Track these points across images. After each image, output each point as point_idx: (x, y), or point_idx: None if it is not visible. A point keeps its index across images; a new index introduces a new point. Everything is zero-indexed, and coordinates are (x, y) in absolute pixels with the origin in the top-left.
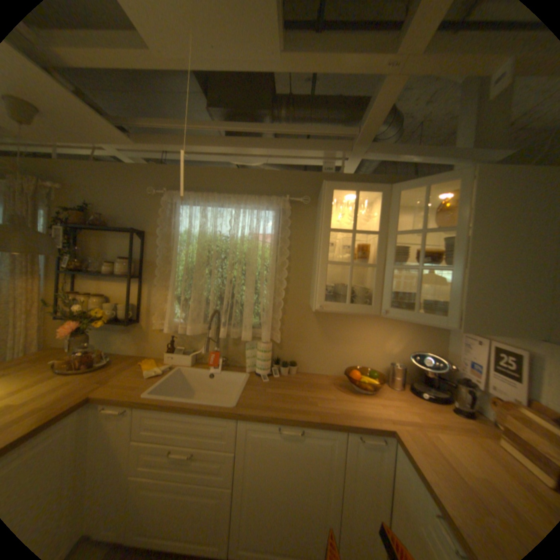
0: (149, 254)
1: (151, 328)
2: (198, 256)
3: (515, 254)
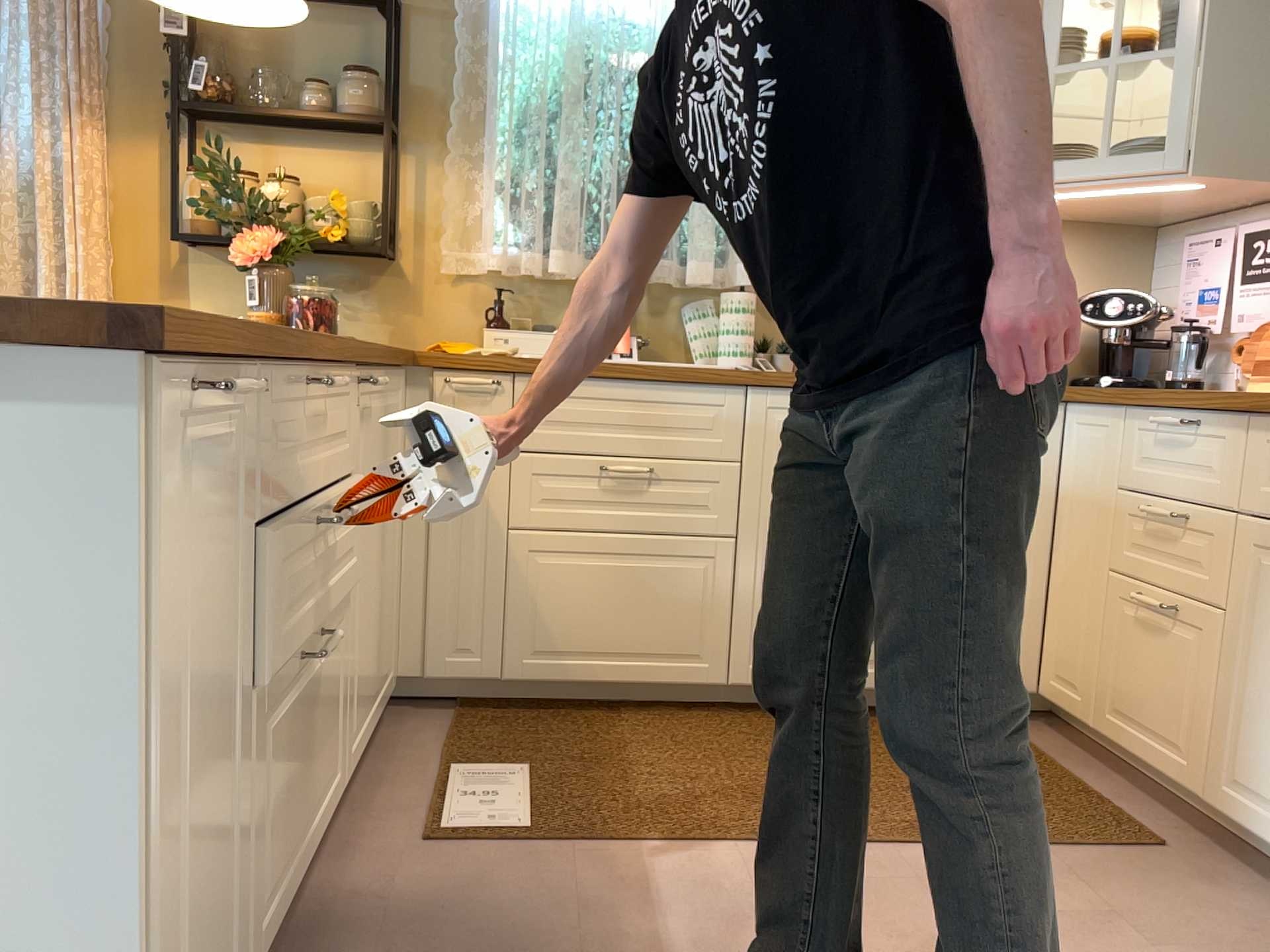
0: (418, 71)
1: (429, 274)
2: (572, 67)
3: None
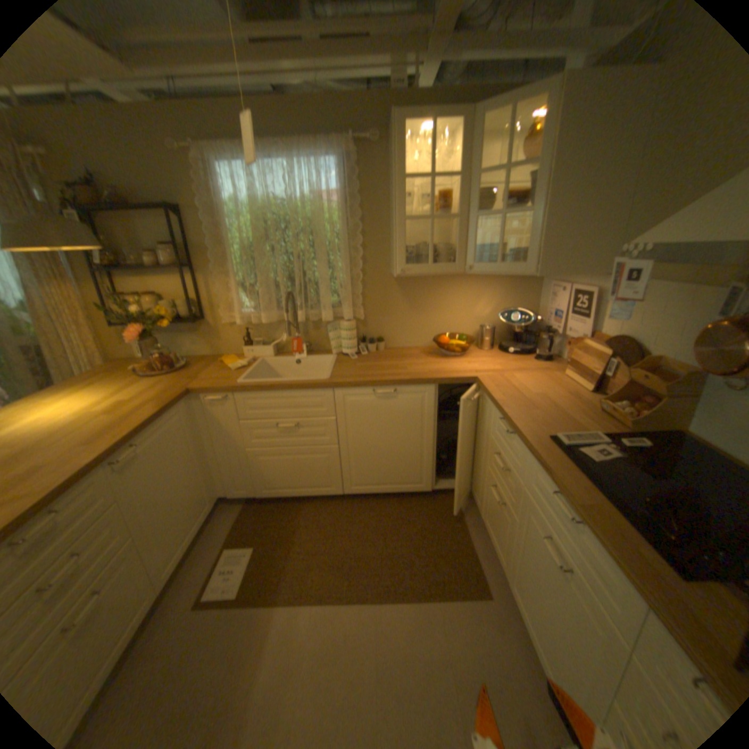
0: (192, 234)
1: (218, 322)
2: (253, 228)
3: (594, 185)
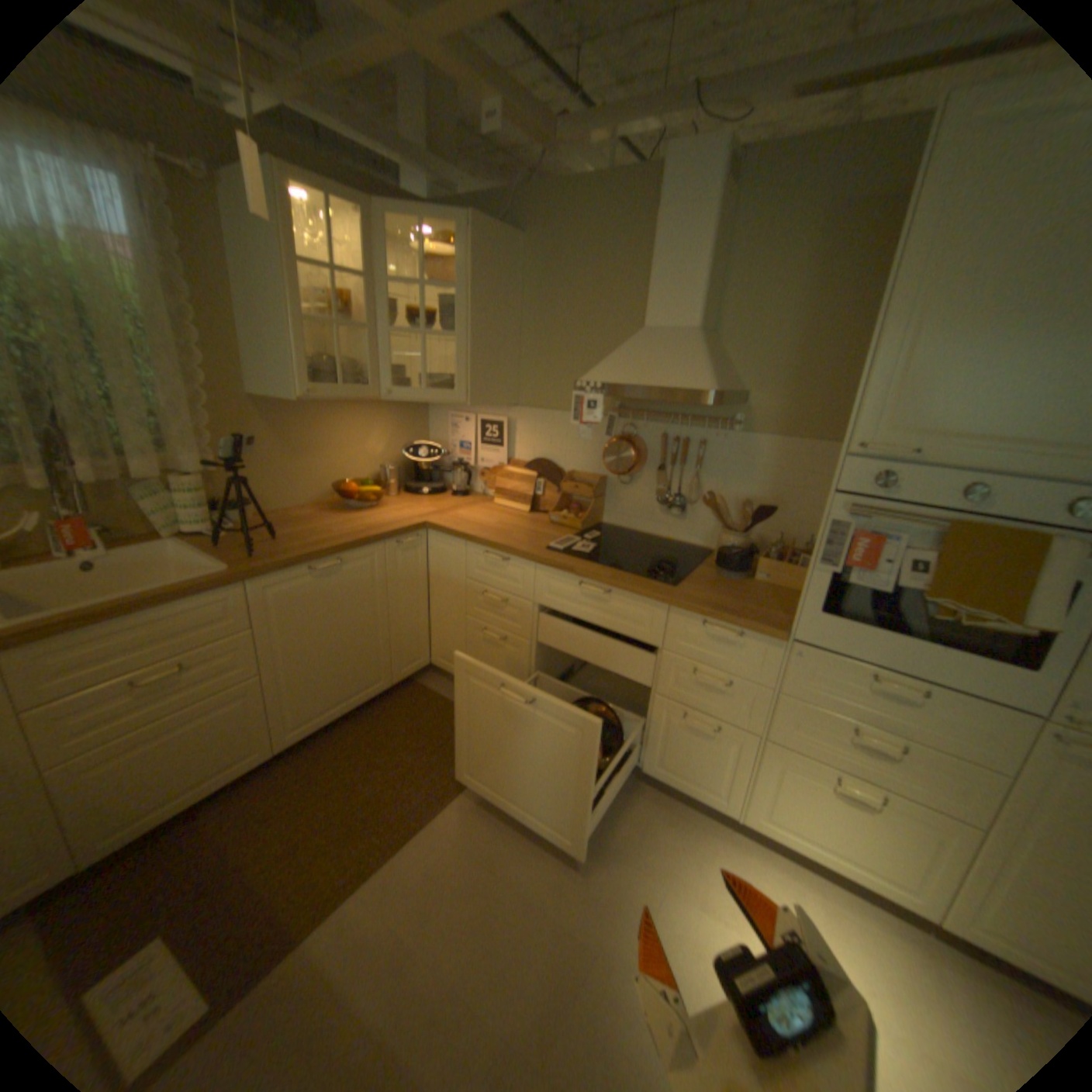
0: None
1: None
2: None
3: (497, 324)
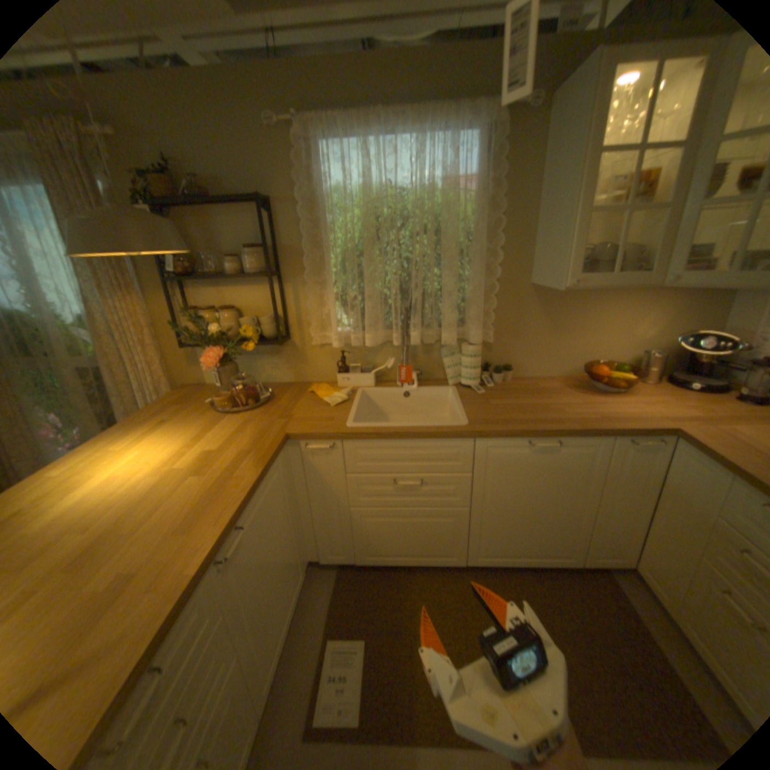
0: (283, 235)
1: (307, 344)
2: (366, 227)
3: None
